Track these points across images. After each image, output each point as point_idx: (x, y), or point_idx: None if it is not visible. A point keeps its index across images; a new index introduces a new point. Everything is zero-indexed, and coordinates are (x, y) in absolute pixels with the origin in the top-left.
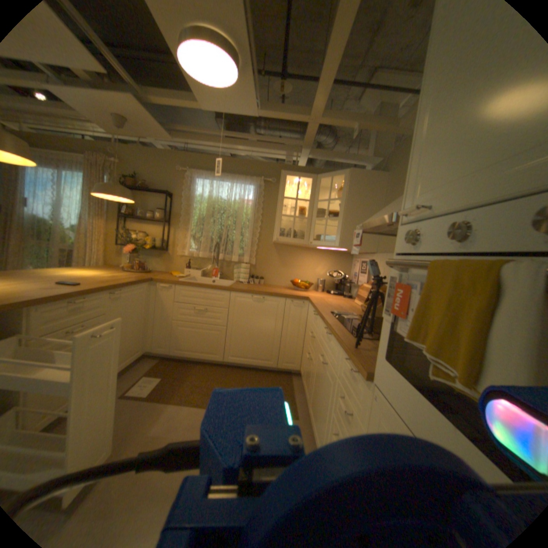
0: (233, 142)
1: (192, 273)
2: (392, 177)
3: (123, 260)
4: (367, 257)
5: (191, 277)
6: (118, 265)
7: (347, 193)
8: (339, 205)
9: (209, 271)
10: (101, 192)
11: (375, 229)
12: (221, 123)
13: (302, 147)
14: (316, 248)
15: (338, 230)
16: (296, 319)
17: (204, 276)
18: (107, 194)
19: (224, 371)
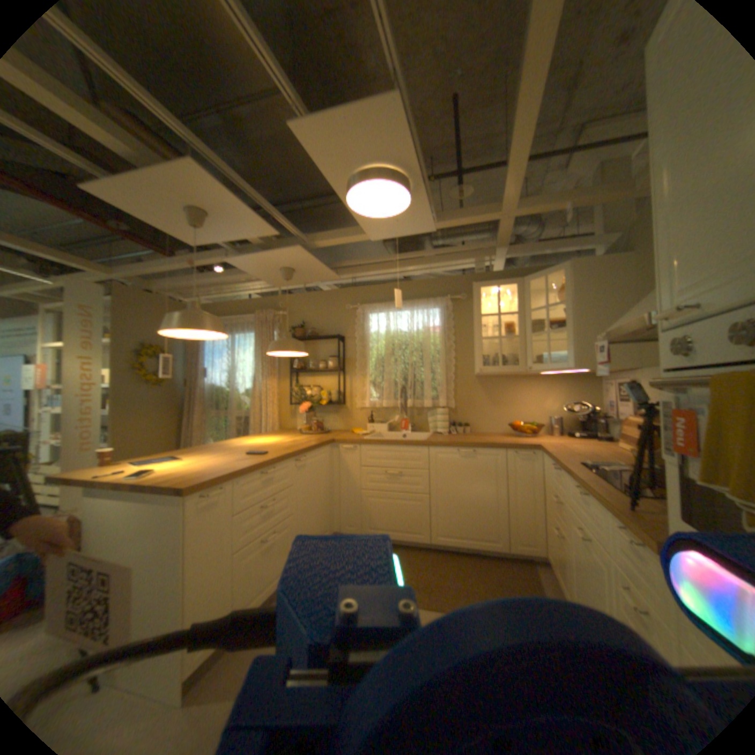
0: (408, 263)
1: (376, 428)
2: (641, 257)
3: (298, 421)
4: (626, 376)
5: (376, 434)
6: (294, 428)
7: (574, 293)
8: (564, 310)
9: (397, 423)
10: (275, 350)
11: (628, 335)
12: (390, 246)
13: (495, 247)
14: (540, 374)
15: (570, 344)
16: (528, 479)
17: (391, 431)
18: (281, 350)
19: (435, 558)
